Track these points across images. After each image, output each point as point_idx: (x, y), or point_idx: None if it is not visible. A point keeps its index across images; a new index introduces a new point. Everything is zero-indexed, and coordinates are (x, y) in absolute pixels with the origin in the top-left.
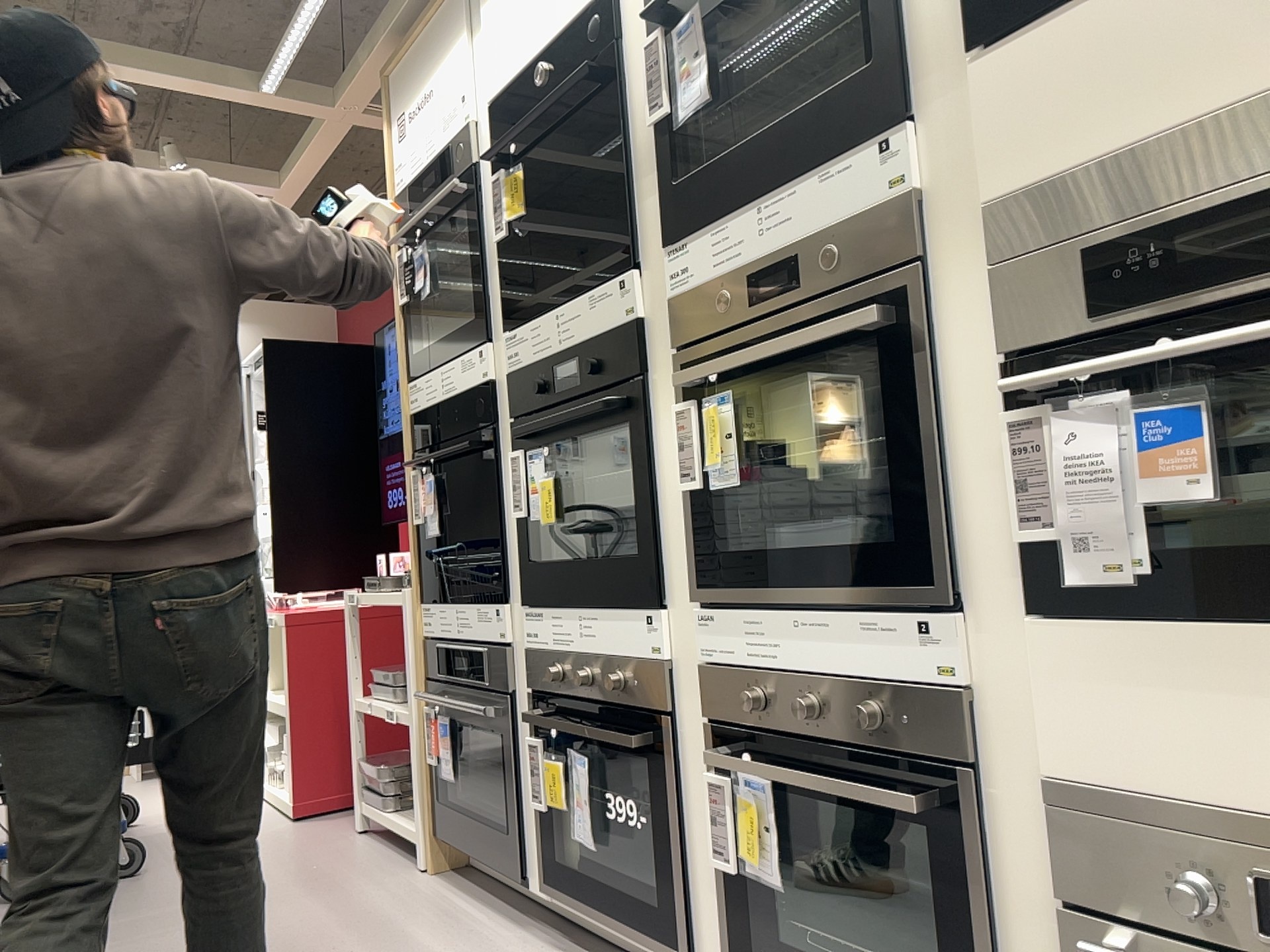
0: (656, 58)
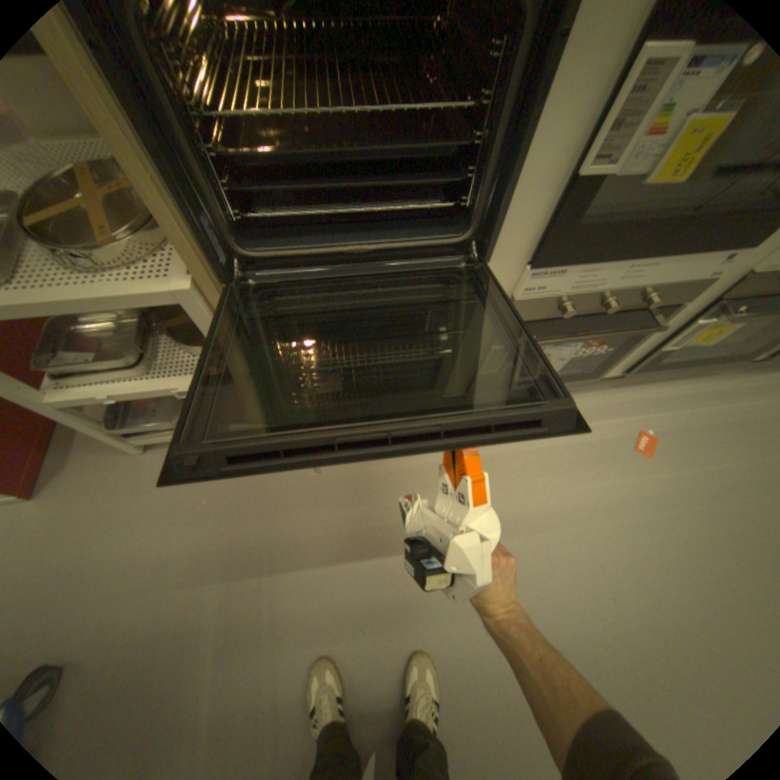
0: None
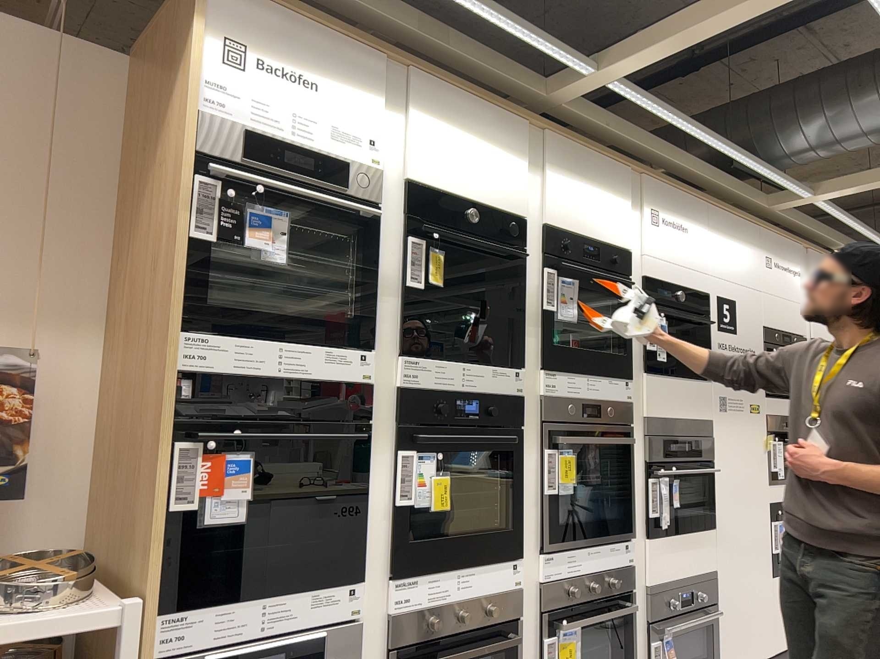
0: (549, 283)
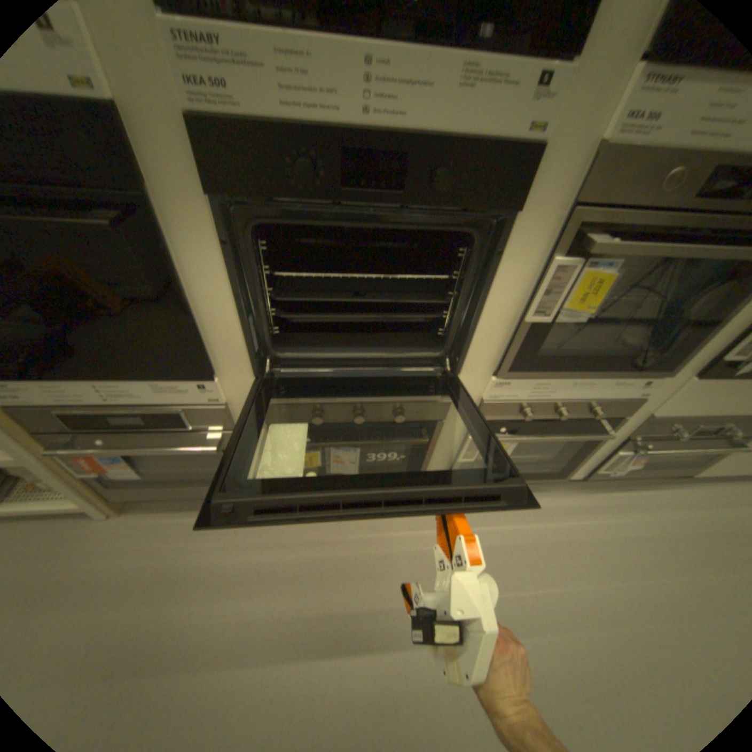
0: None
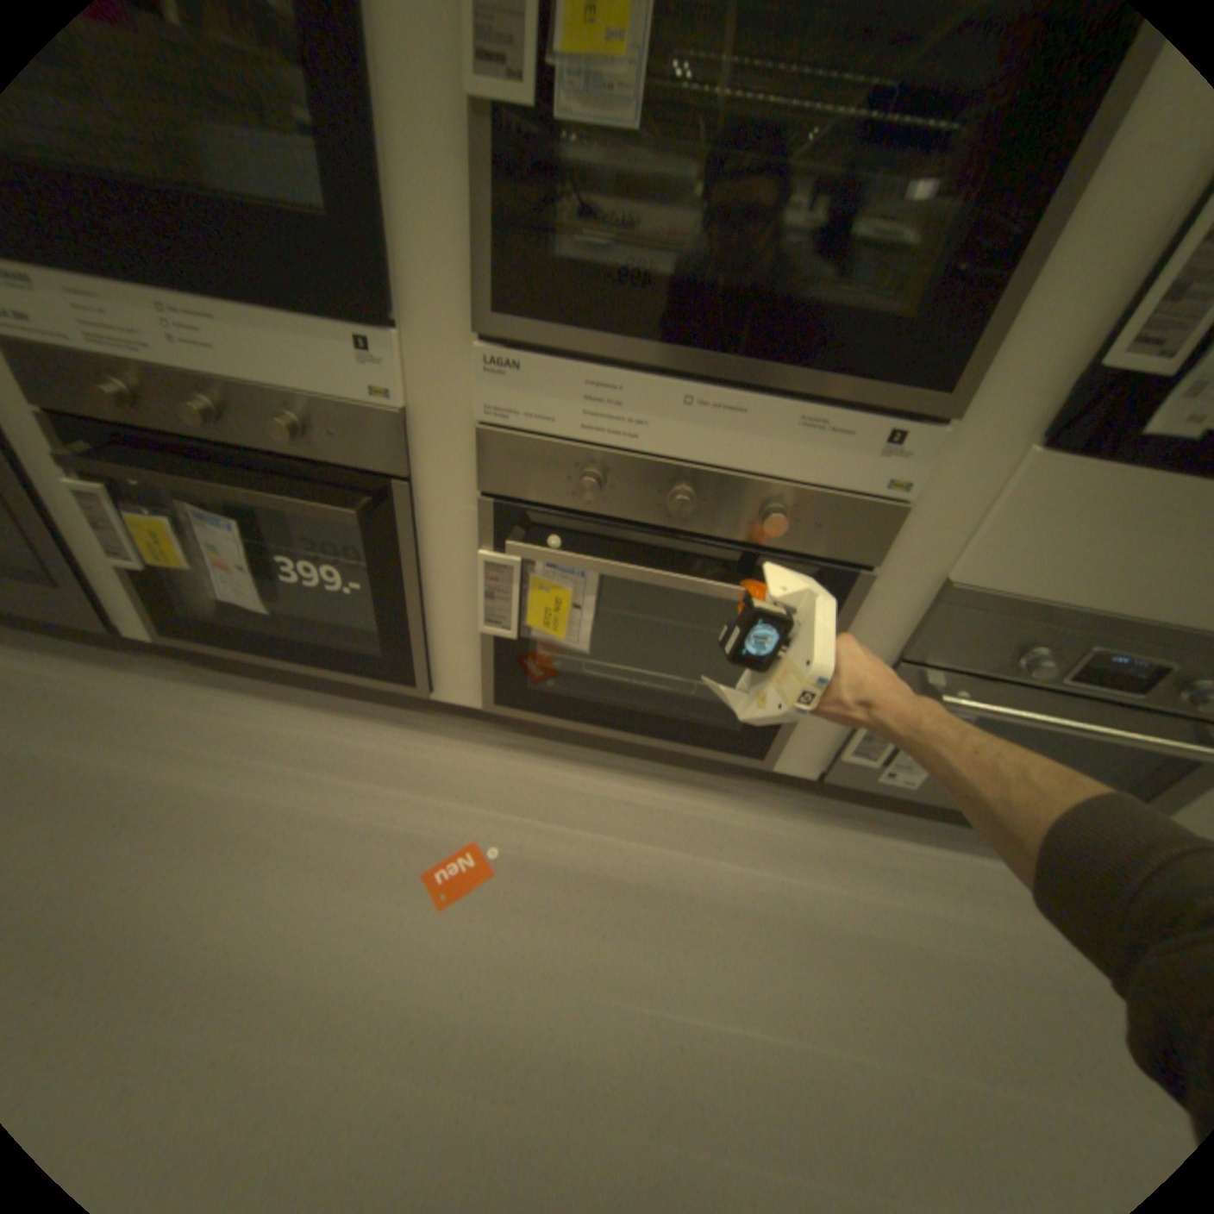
0: None
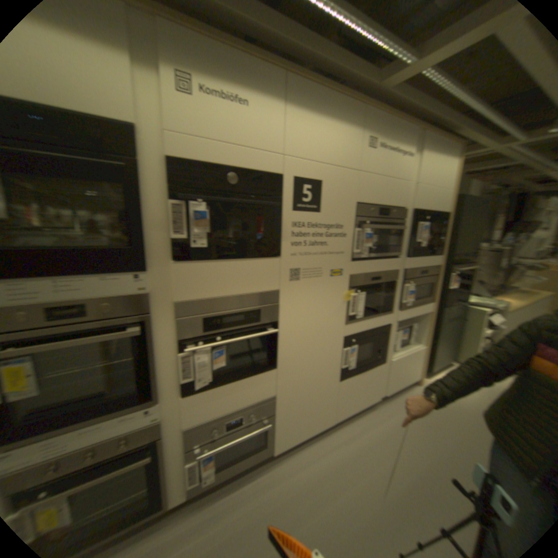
0: None
